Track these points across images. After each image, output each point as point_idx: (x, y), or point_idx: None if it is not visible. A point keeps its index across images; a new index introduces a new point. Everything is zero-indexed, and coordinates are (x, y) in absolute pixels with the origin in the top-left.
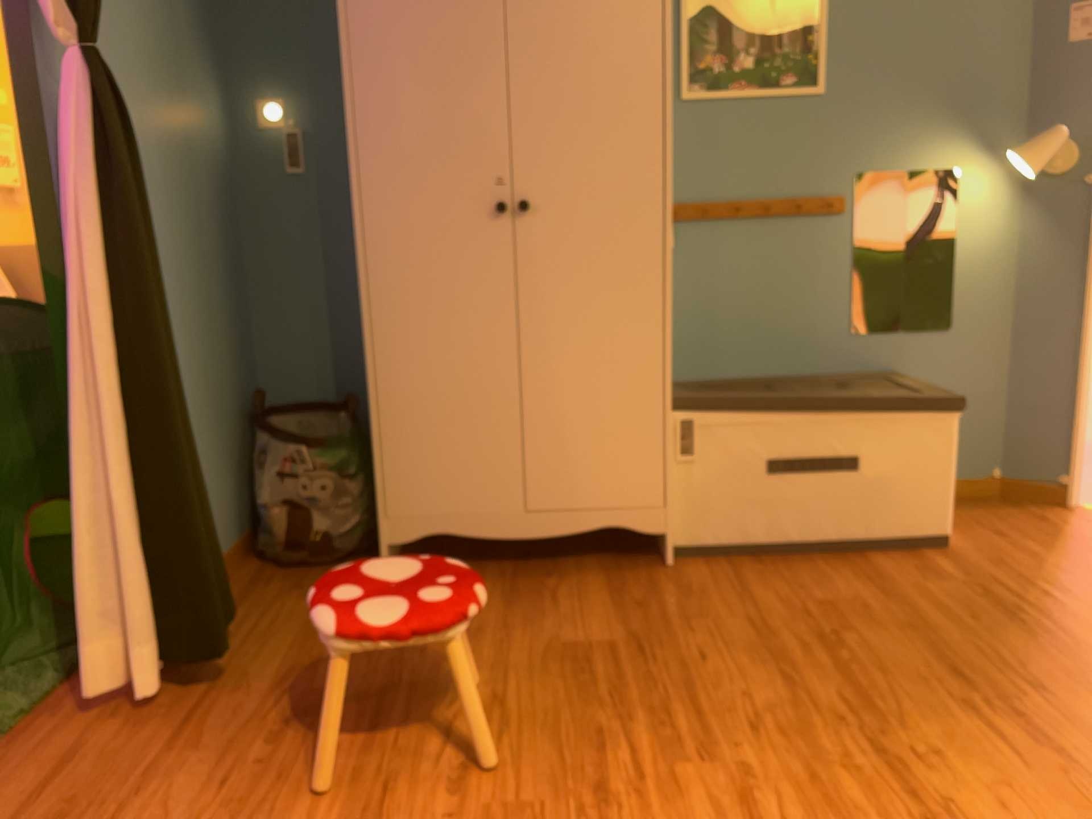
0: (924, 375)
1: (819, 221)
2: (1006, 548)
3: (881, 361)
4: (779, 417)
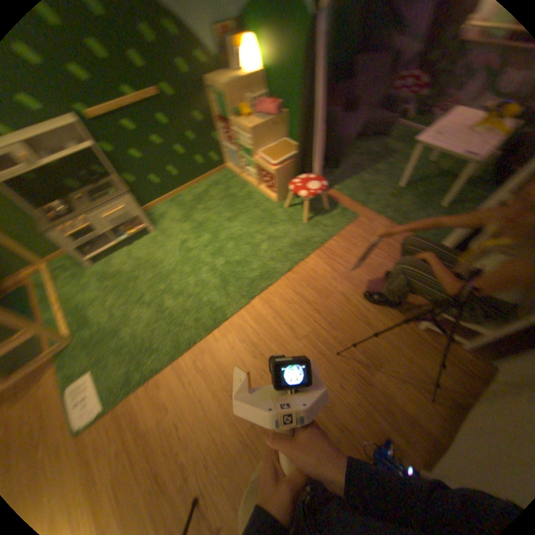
0: None
1: None
2: None
3: None
4: None
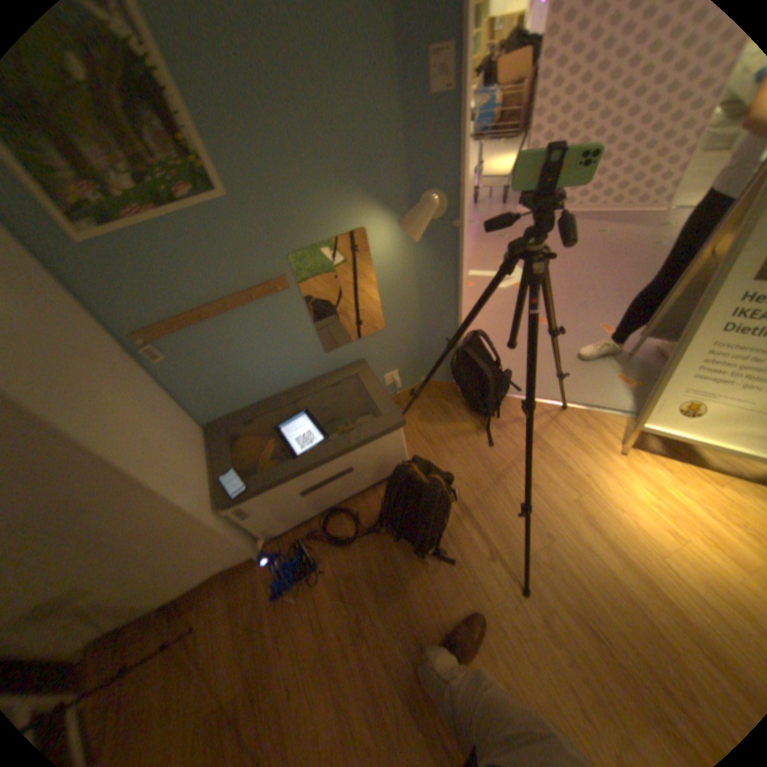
0: (376, 355)
1: (274, 298)
2: (434, 457)
3: (349, 358)
4: (294, 480)
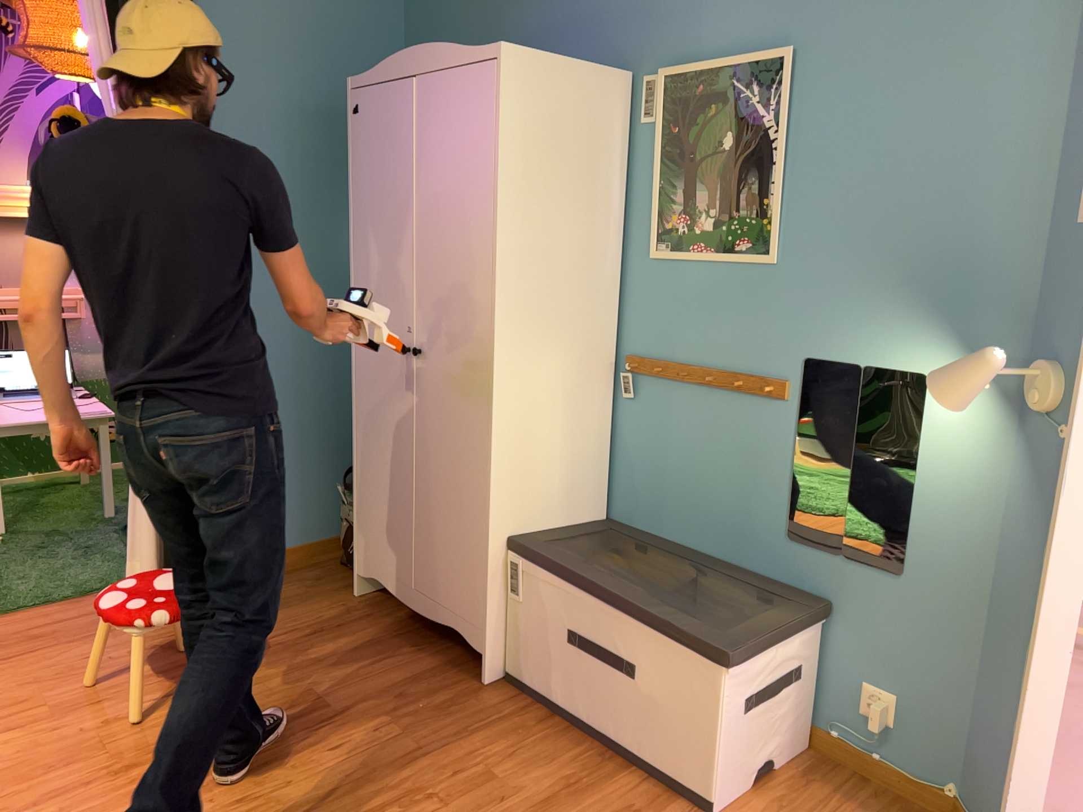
0: (865, 618)
1: (762, 403)
2: None
3: (816, 581)
4: (576, 594)
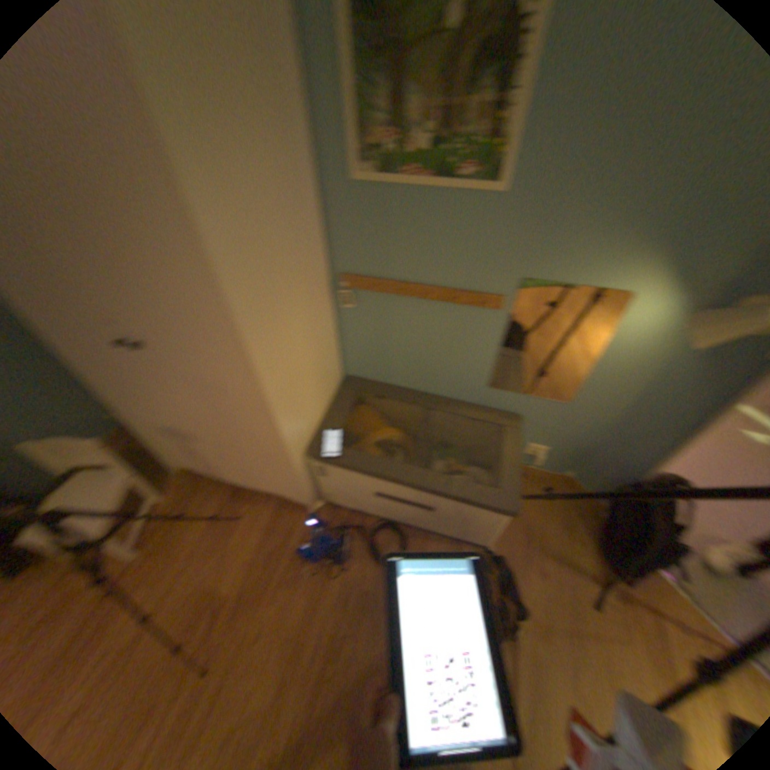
0: (539, 421)
1: (478, 312)
2: (522, 563)
3: (508, 407)
4: (380, 482)
